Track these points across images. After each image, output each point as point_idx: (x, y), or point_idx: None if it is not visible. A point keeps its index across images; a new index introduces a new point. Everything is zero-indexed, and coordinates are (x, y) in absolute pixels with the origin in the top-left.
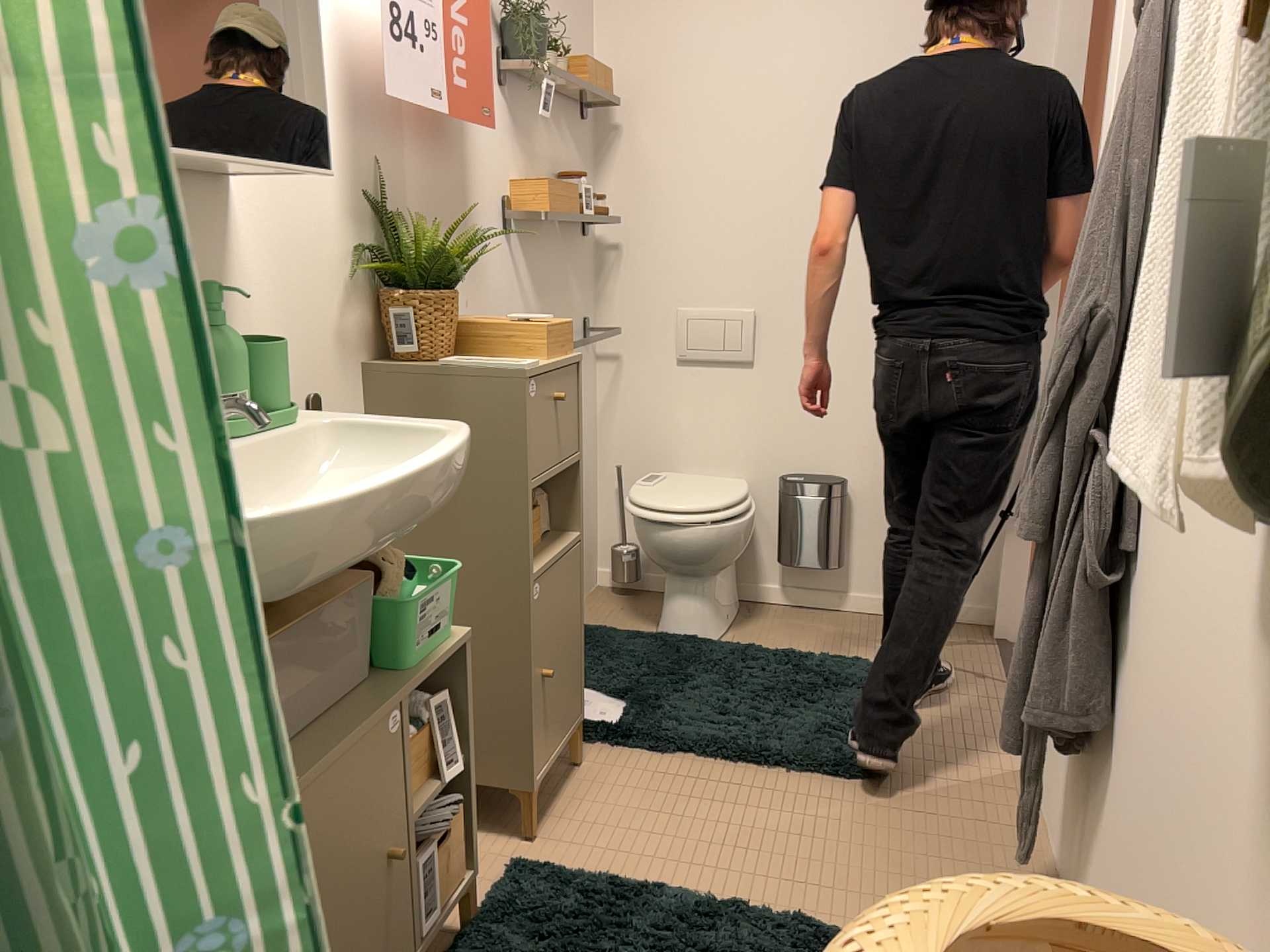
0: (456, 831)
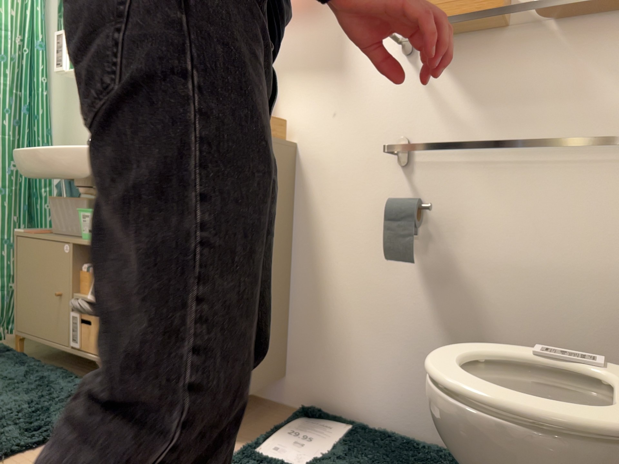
0: (92, 326)
